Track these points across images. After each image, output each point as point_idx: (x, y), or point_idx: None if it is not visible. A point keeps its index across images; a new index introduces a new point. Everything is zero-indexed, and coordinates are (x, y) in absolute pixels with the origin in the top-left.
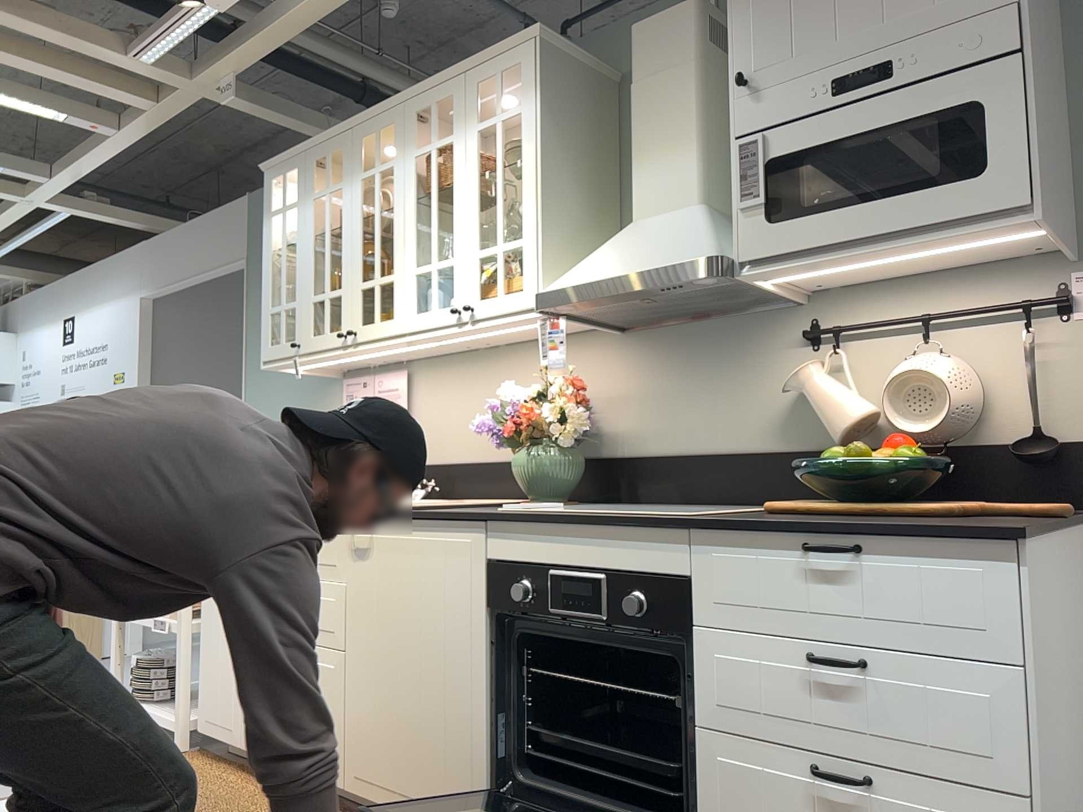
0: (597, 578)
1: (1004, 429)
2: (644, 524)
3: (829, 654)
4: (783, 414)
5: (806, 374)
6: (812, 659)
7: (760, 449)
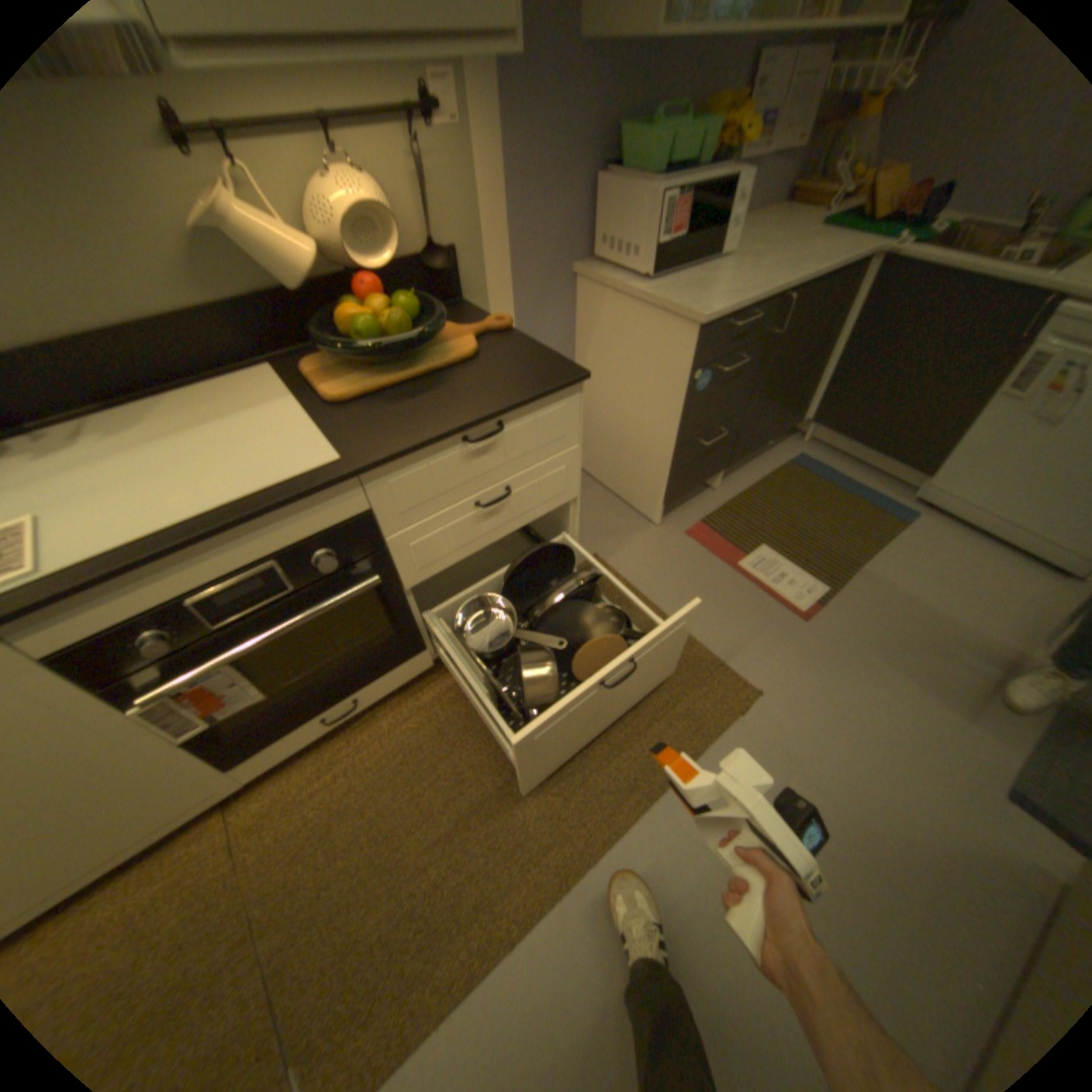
0: (259, 567)
1: (404, 244)
2: (308, 497)
3: (487, 497)
4: (184, 256)
5: (224, 207)
6: (484, 507)
7: (176, 309)
